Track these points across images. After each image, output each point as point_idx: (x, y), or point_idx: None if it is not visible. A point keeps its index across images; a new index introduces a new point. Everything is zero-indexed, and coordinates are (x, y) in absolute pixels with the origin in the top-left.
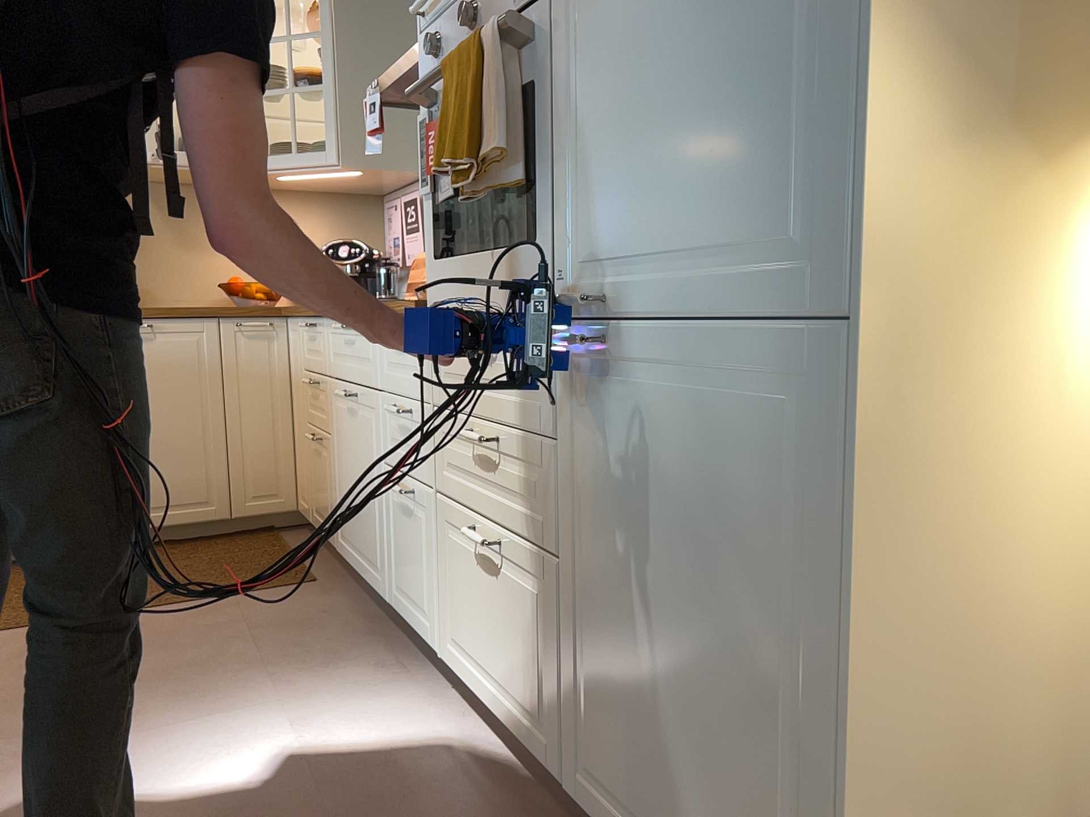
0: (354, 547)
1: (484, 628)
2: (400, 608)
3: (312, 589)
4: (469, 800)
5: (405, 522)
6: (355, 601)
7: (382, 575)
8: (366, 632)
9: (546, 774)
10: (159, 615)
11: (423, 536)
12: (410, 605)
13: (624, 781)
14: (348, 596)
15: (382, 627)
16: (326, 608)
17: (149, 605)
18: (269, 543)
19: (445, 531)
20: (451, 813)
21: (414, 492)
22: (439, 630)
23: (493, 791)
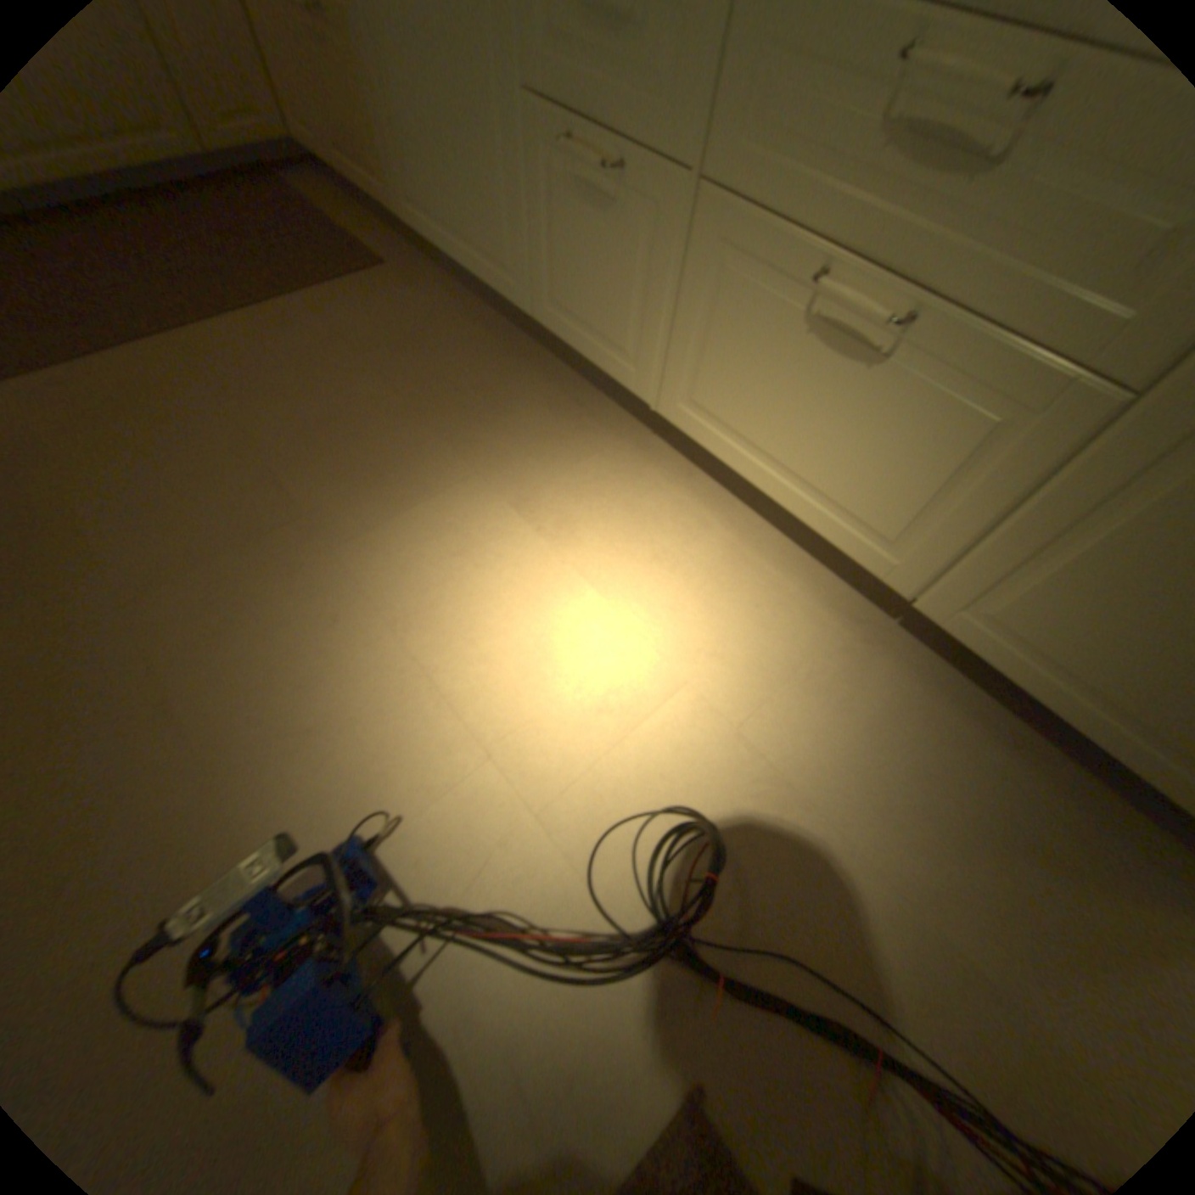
0: (441, 221)
1: (786, 401)
2: (560, 325)
3: (389, 274)
4: (752, 576)
5: (587, 206)
6: (454, 292)
7: (516, 273)
8: (499, 343)
9: (868, 567)
10: (221, 331)
11: (638, 239)
12: (586, 327)
13: (1084, 639)
14: (440, 286)
15: (512, 335)
16: (427, 307)
17: (195, 314)
18: (279, 195)
19: (713, 244)
20: (746, 596)
21: (621, 155)
22: (657, 372)
23: (768, 560)
